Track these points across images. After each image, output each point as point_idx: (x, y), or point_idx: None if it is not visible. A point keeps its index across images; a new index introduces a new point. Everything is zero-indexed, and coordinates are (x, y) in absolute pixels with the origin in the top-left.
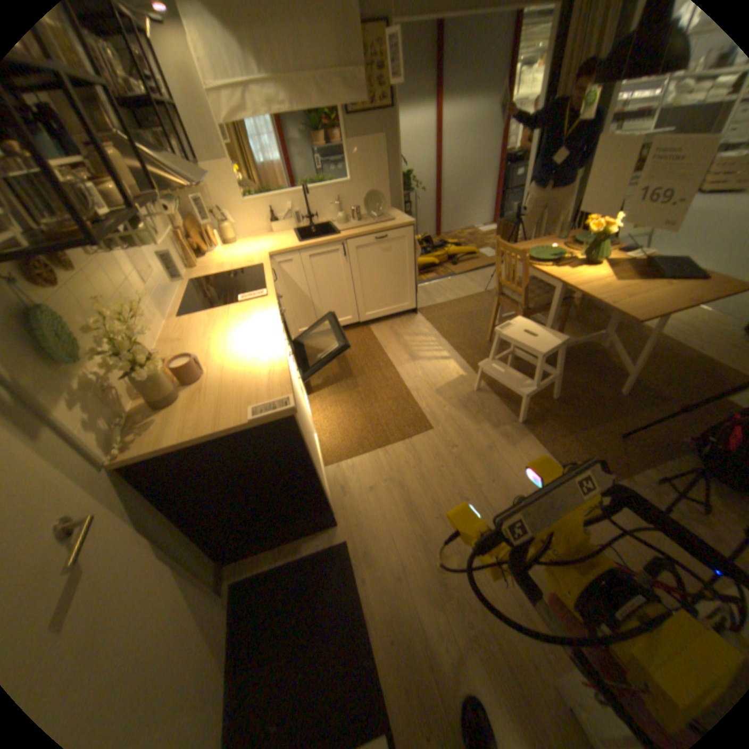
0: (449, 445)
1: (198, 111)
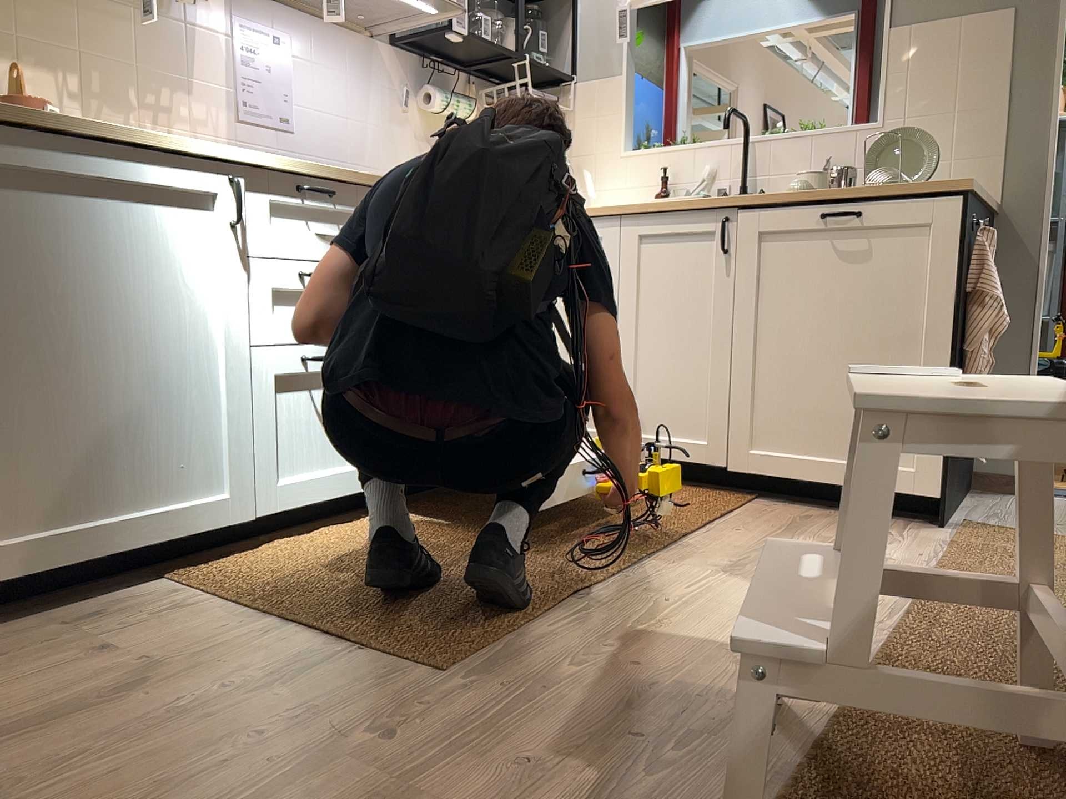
0: (375, 723)
1: (605, 0)
